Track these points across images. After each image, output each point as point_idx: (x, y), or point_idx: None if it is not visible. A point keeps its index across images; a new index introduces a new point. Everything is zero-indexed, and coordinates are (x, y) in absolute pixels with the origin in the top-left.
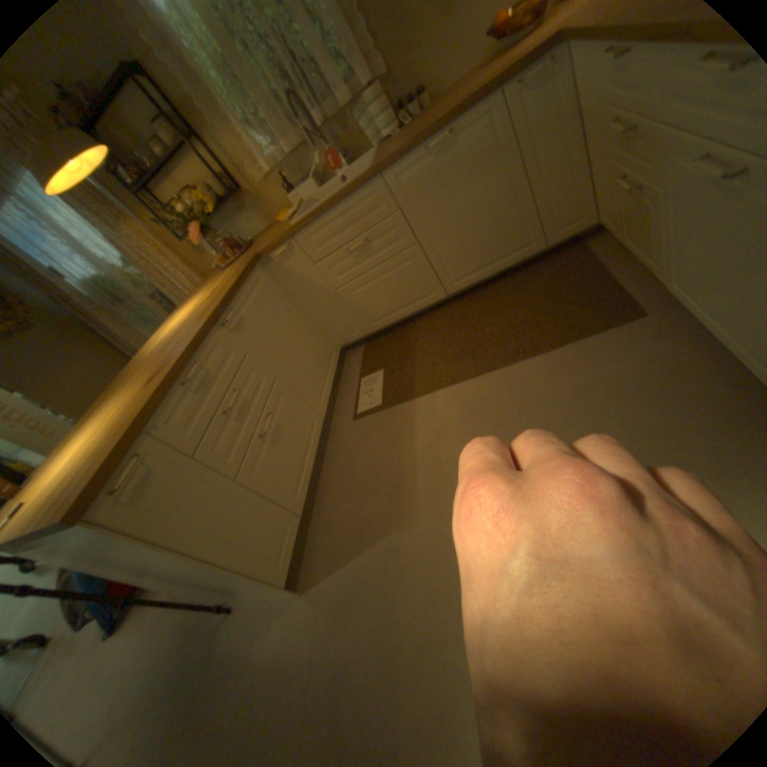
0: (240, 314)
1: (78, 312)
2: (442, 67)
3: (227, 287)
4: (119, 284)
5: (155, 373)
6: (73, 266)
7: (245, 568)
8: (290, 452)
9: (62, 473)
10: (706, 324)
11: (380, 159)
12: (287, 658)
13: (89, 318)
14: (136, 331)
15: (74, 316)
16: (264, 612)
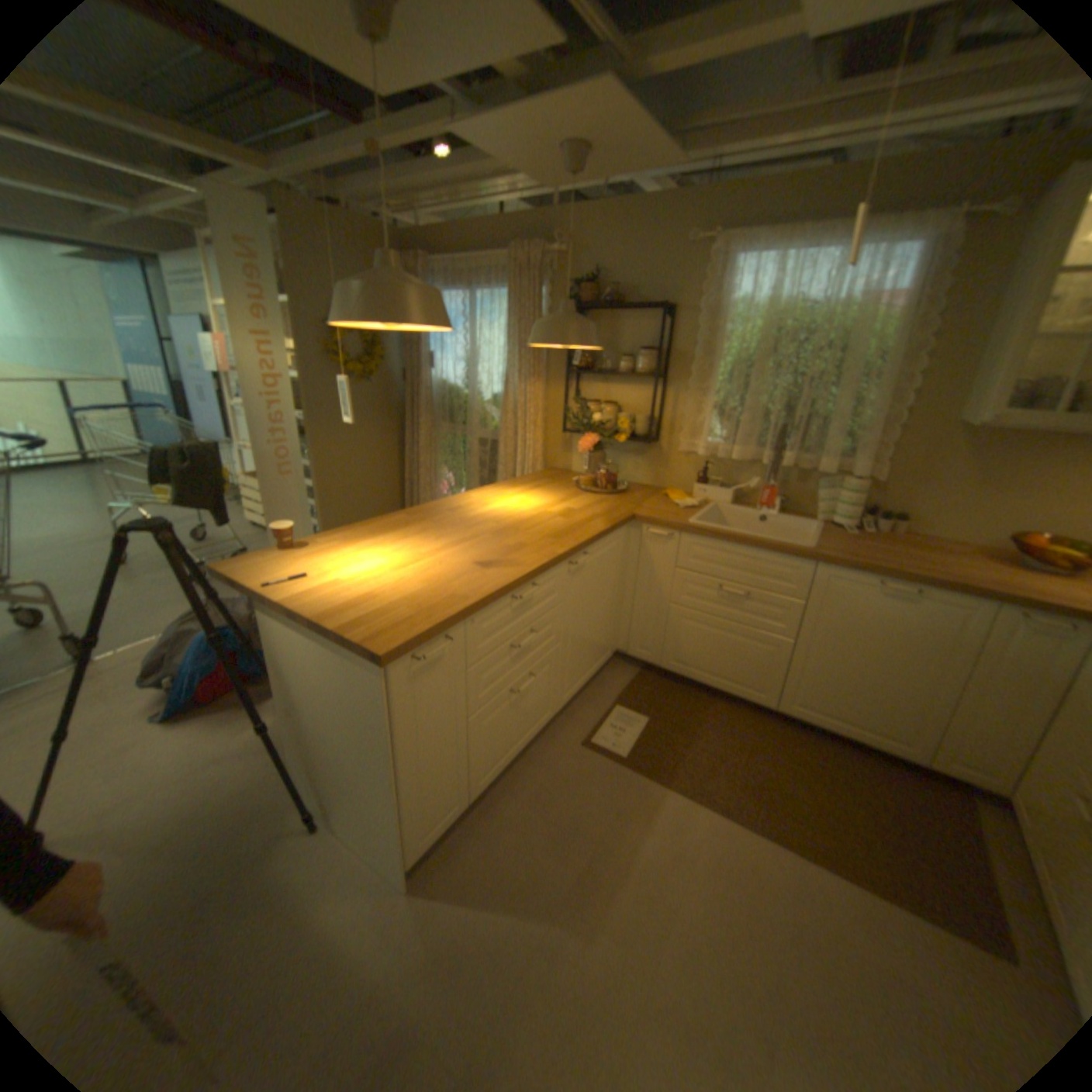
0: (584, 562)
1: (411, 398)
2: (940, 519)
3: (591, 527)
4: (470, 411)
5: (489, 560)
6: (450, 366)
7: (405, 819)
8: (512, 729)
9: (359, 582)
10: None
11: (827, 552)
12: (346, 959)
13: (413, 410)
14: (435, 452)
15: (401, 396)
16: (350, 874)
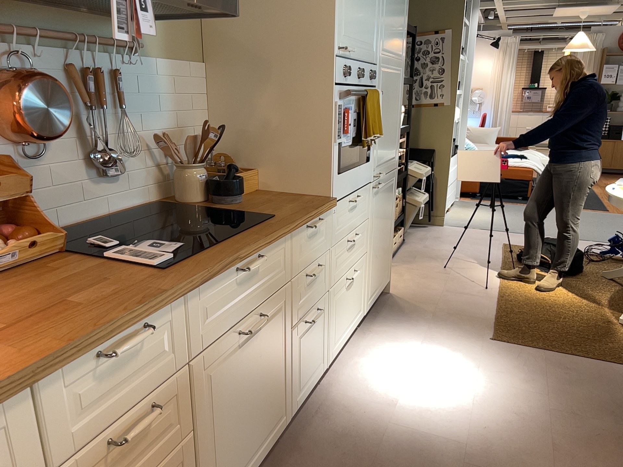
0: None
1: None
2: None
3: None
4: None
5: None
6: None
7: None
8: None
9: None
10: None
11: None
12: None
13: None
14: None
15: None
16: None
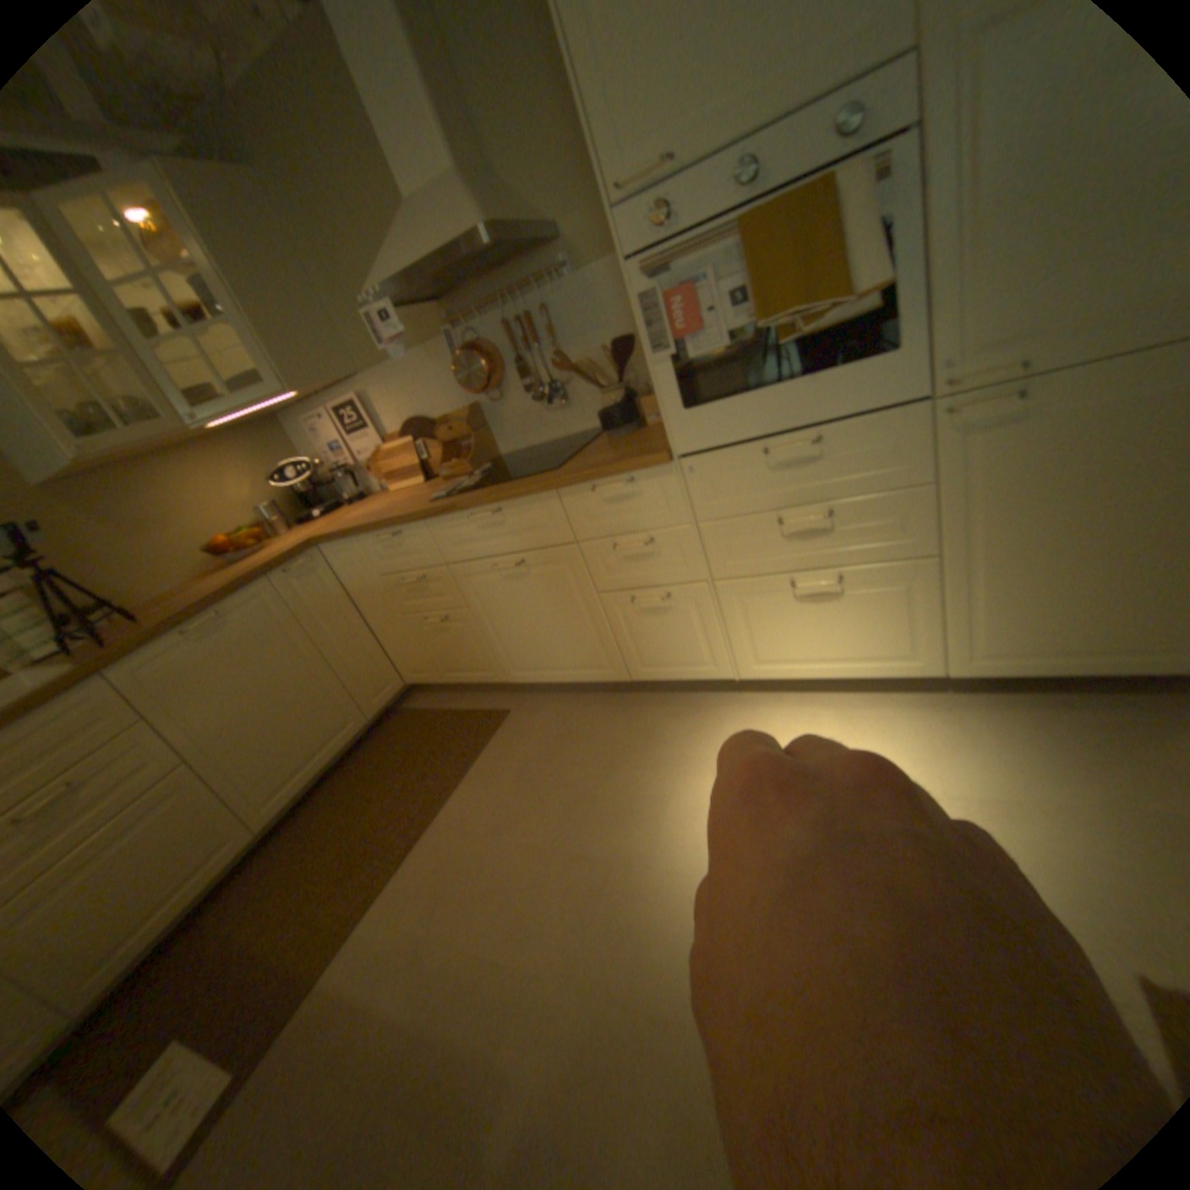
0: None
1: None
2: (132, 582)
3: None
4: None
5: None
6: None
7: None
8: None
9: None
10: (553, 681)
11: (93, 655)
12: None
13: None
14: None
15: None
16: None
